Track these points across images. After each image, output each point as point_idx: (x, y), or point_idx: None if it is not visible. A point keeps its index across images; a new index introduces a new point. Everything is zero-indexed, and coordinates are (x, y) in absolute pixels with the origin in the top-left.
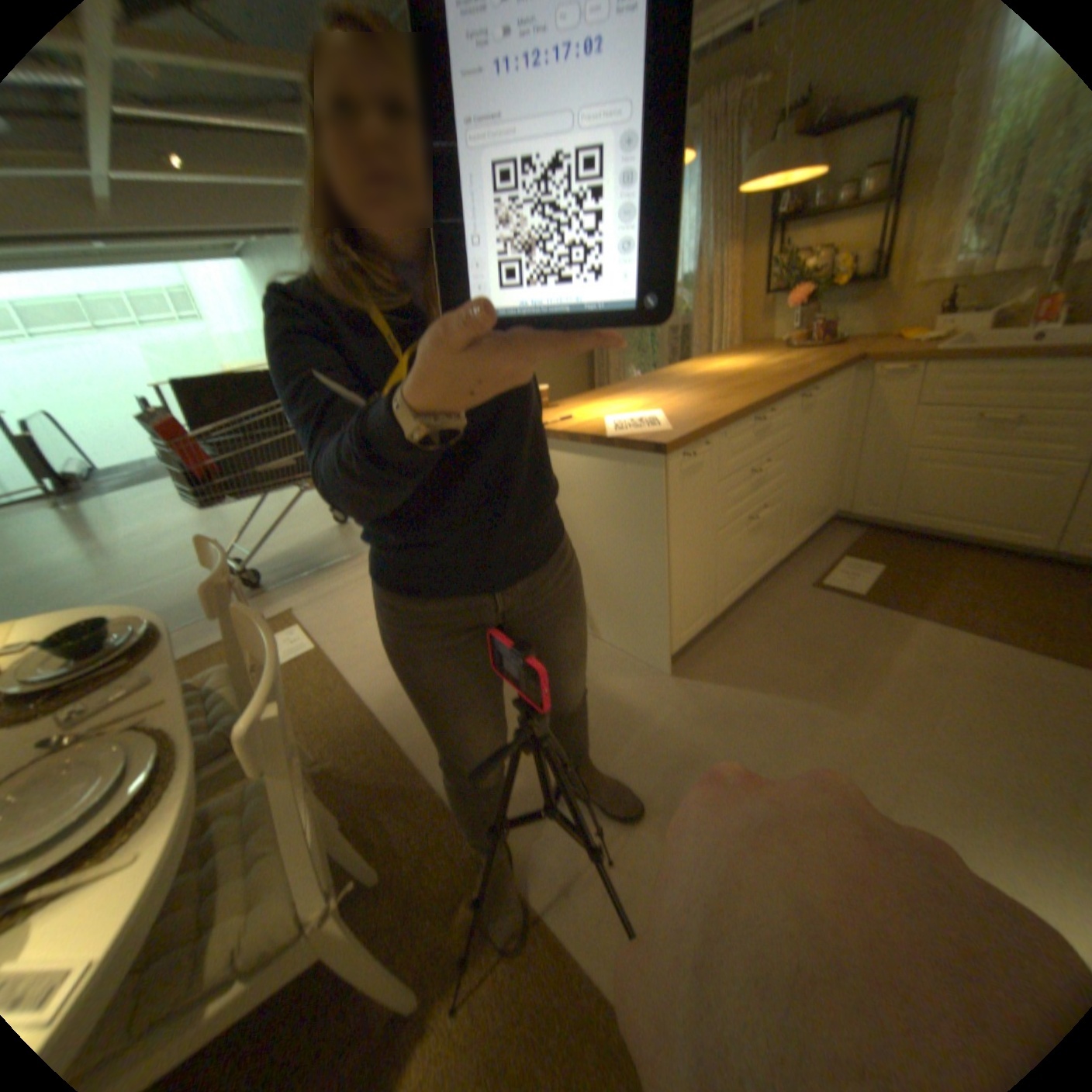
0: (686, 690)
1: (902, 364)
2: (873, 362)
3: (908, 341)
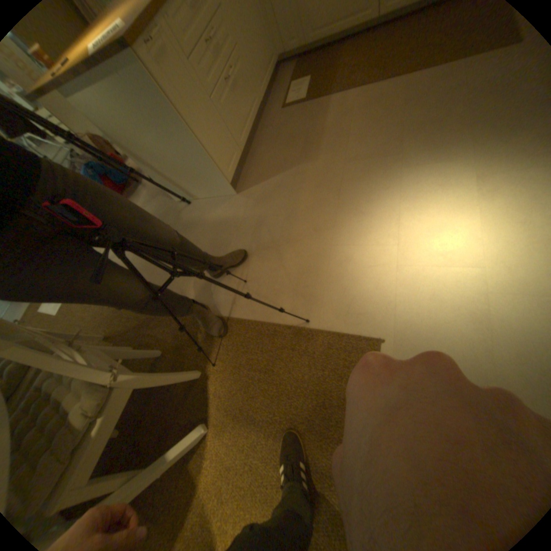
0: (246, 196)
1: None
2: None
3: None
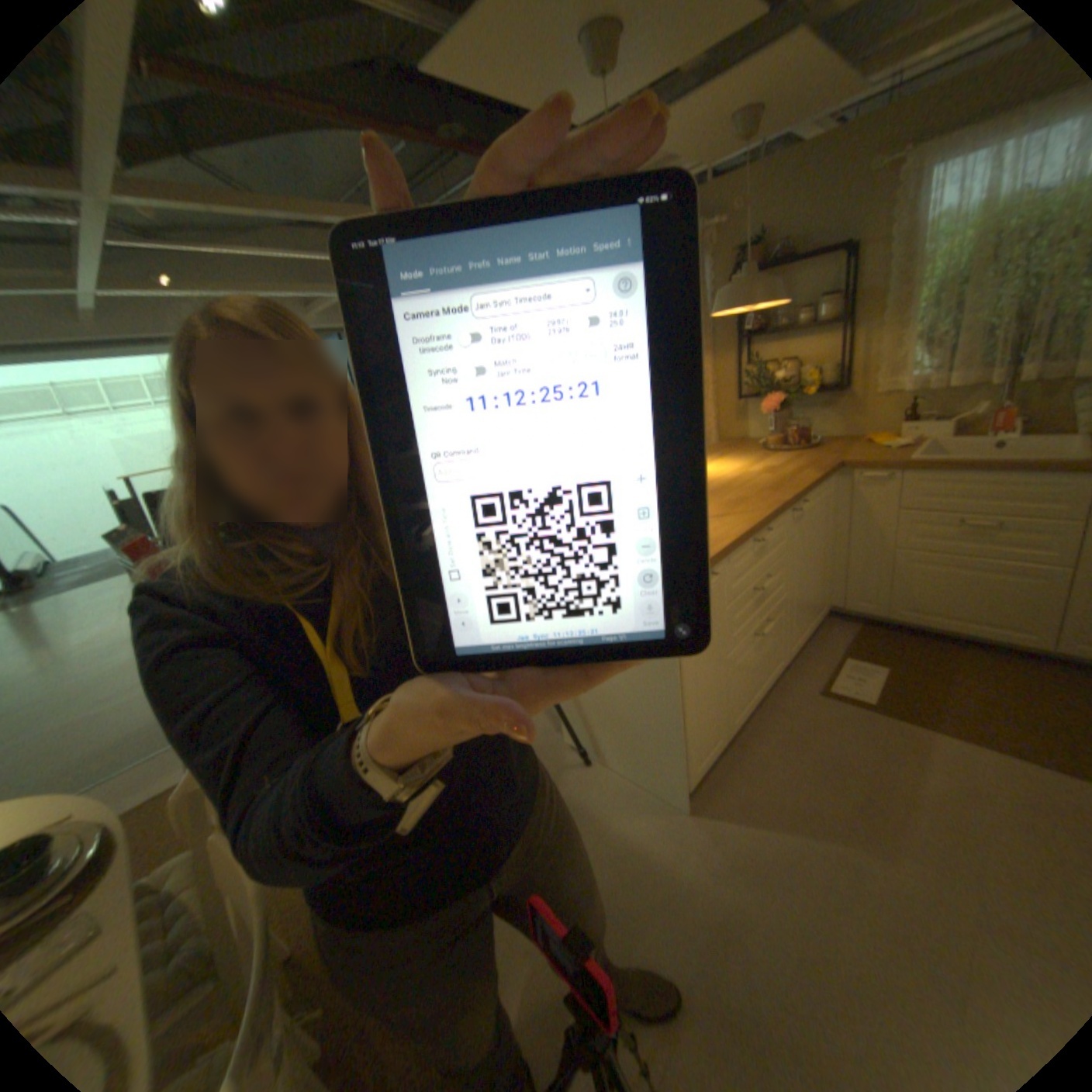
0: (709, 836)
1: (879, 474)
2: (850, 471)
3: (878, 450)
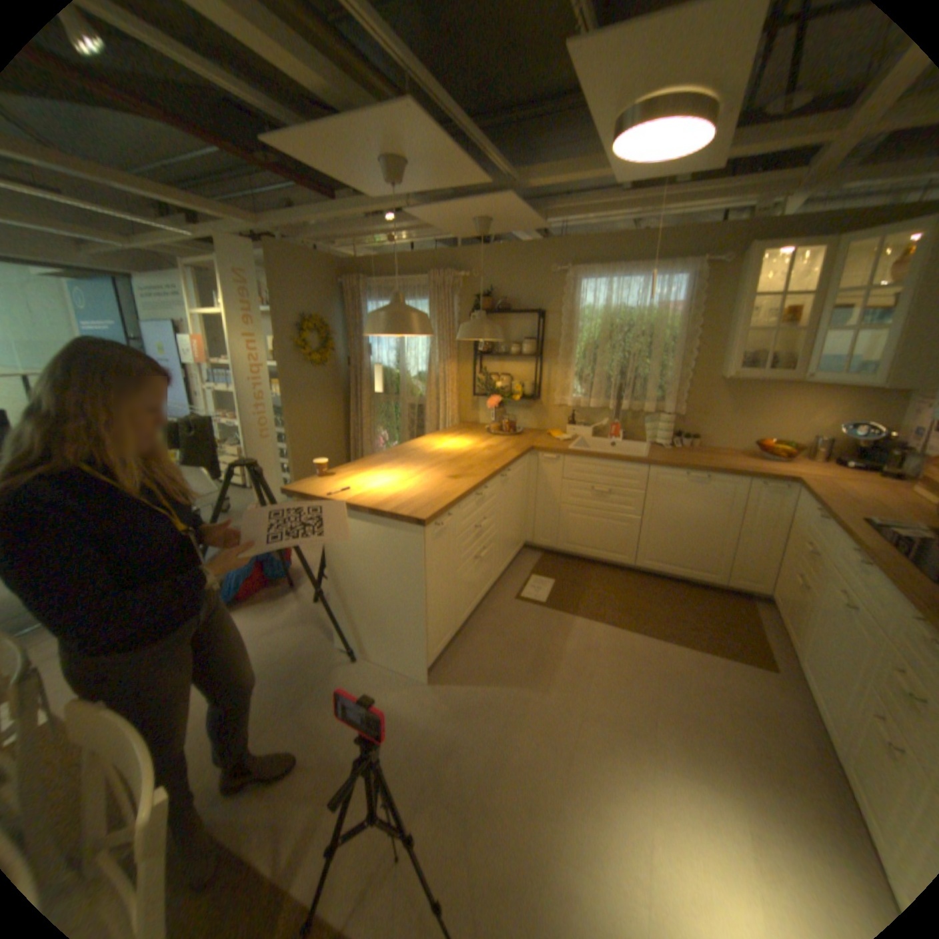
0: (439, 697)
1: (551, 457)
2: (536, 453)
3: (552, 442)
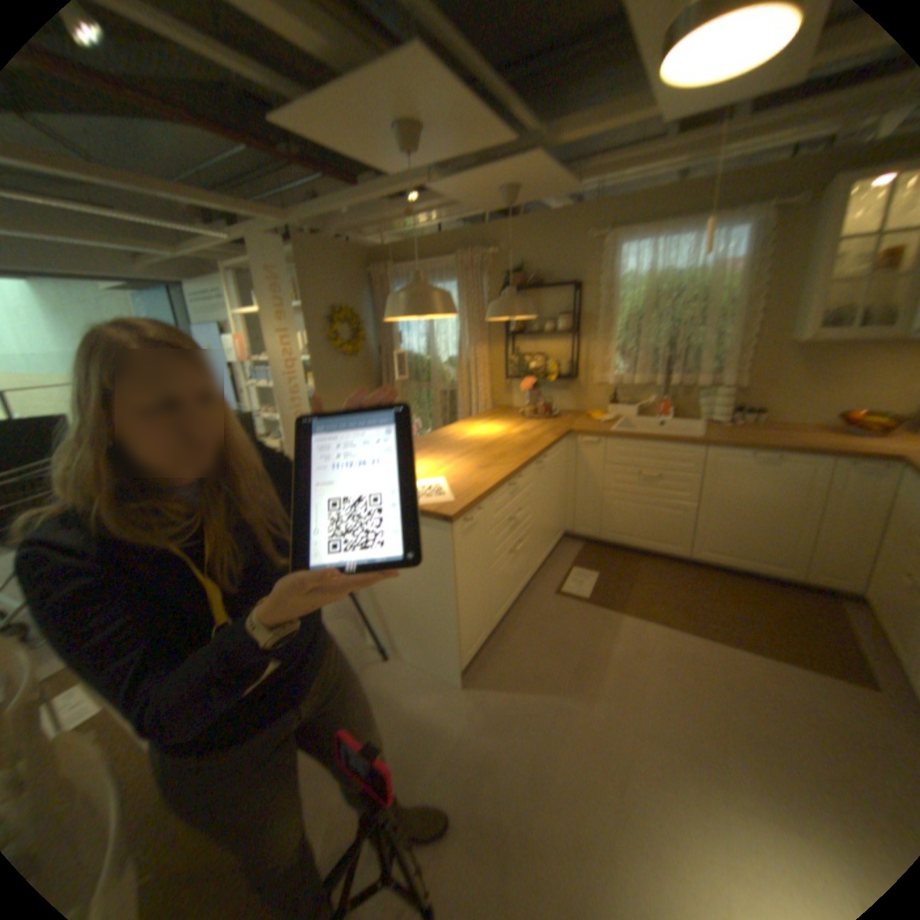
0: (475, 701)
1: (593, 439)
2: (576, 435)
3: (594, 422)
